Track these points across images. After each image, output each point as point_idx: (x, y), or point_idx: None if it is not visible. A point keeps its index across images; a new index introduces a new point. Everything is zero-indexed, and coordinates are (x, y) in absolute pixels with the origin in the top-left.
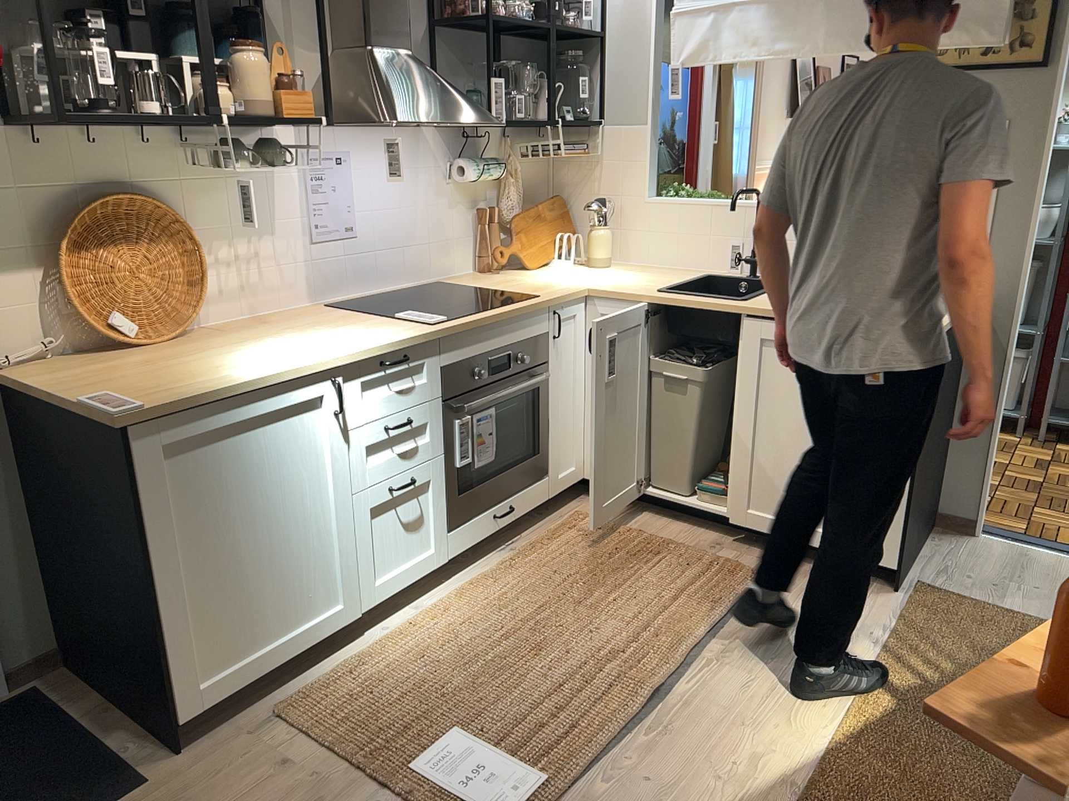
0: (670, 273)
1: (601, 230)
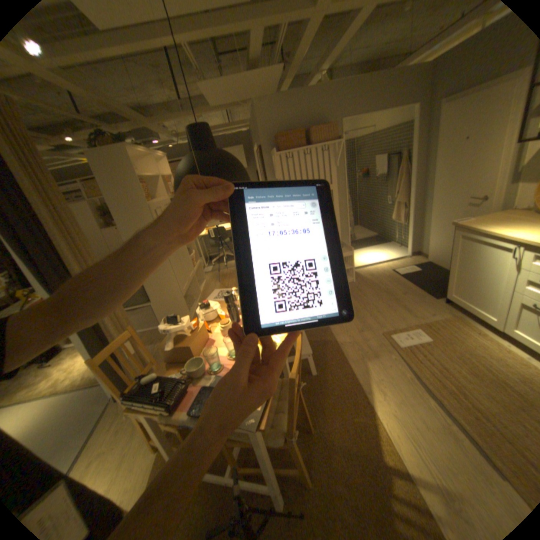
0: None
1: None
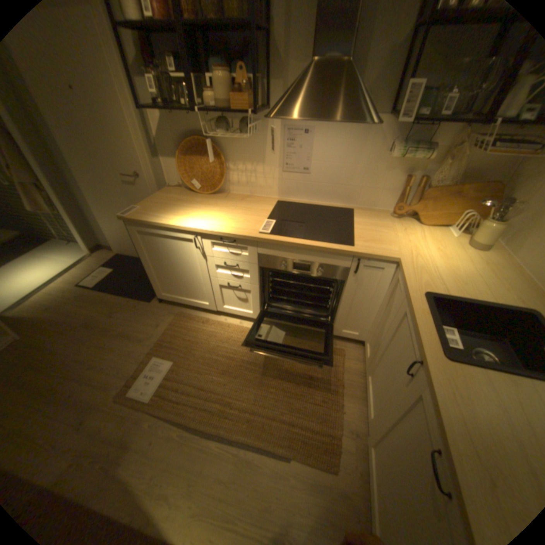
0: (507, 286)
1: (491, 223)
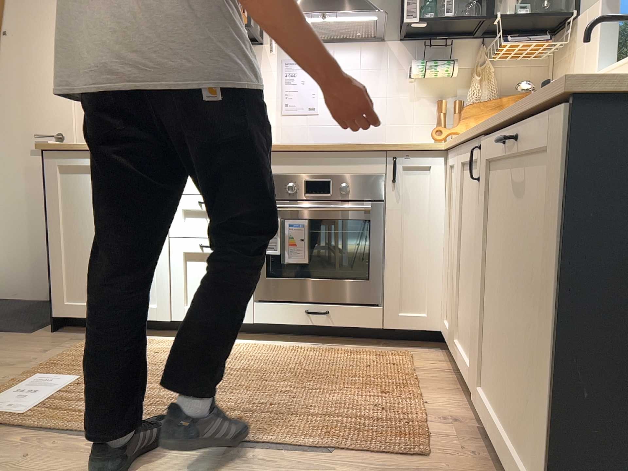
0: None
1: None
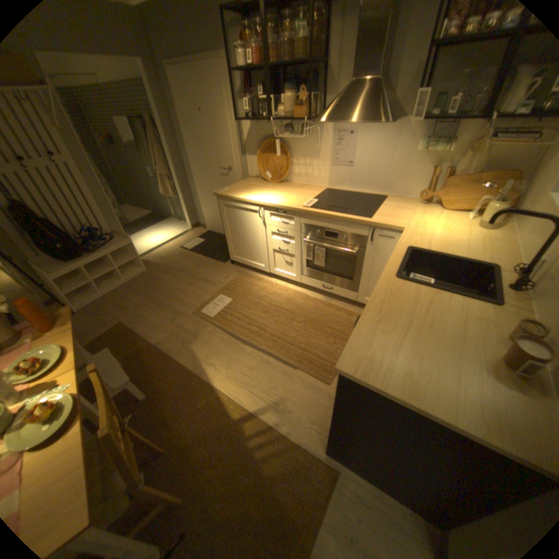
0: (489, 251)
1: (493, 203)
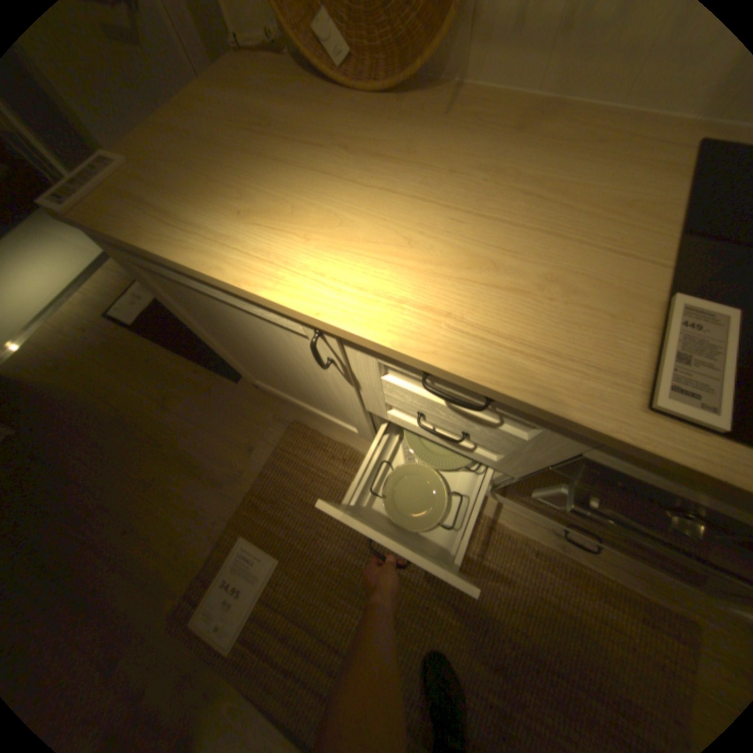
0: None
1: None
